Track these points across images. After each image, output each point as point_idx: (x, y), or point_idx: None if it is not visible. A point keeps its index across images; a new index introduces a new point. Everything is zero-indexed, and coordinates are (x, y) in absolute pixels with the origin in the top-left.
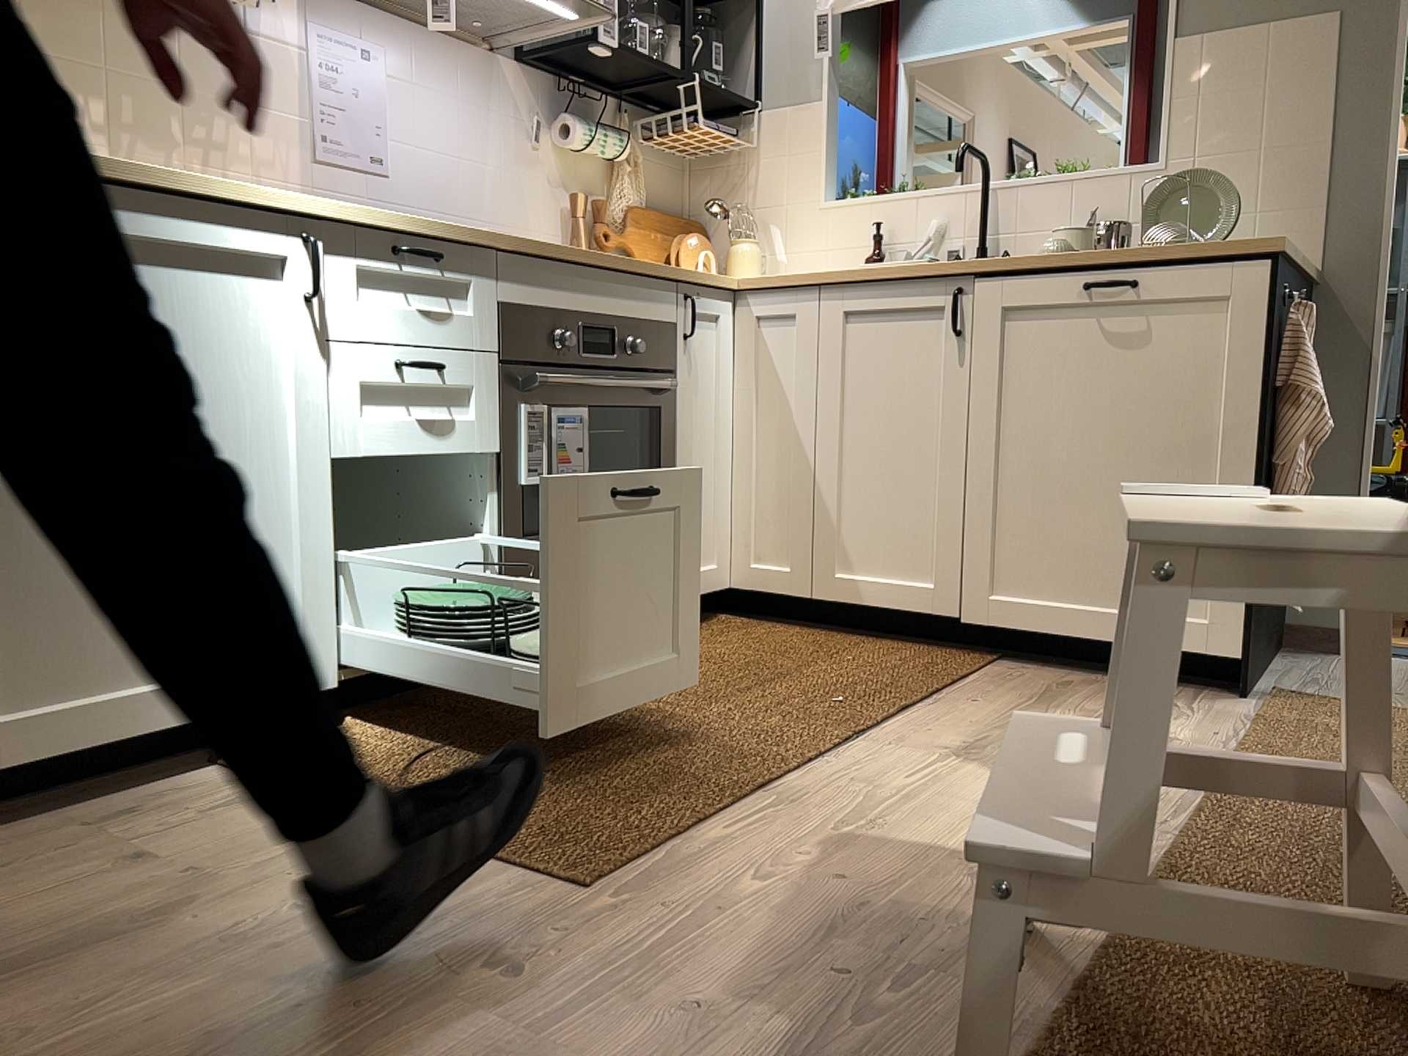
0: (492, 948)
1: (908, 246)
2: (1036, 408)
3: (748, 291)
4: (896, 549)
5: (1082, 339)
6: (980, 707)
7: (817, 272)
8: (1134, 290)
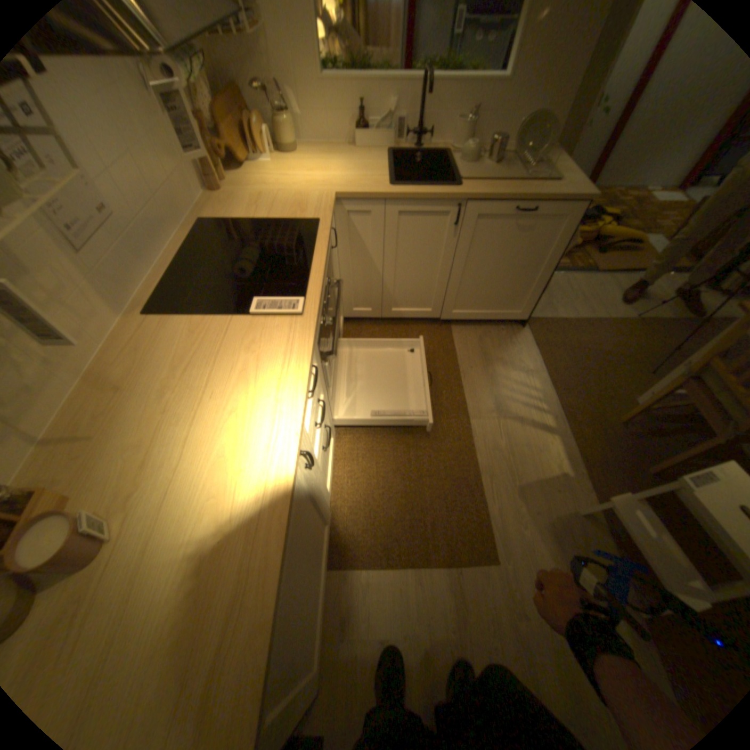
0: (517, 614)
1: (375, 110)
2: (482, 252)
3: (342, 197)
4: (416, 299)
5: (508, 227)
6: (481, 376)
7: (385, 191)
8: (537, 209)
